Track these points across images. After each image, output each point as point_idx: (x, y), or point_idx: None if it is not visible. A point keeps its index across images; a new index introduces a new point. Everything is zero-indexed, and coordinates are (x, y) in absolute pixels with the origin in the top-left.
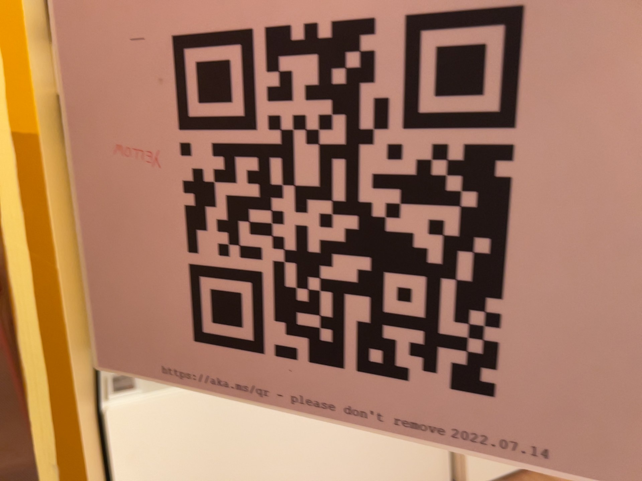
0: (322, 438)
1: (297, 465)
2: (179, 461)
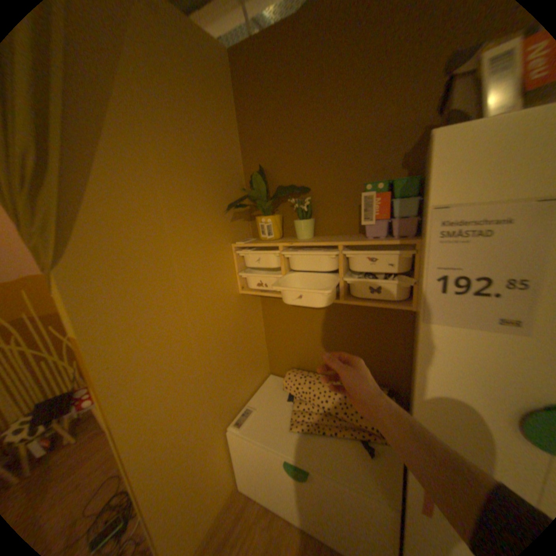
0: (308, 498)
1: (296, 498)
2: (249, 461)
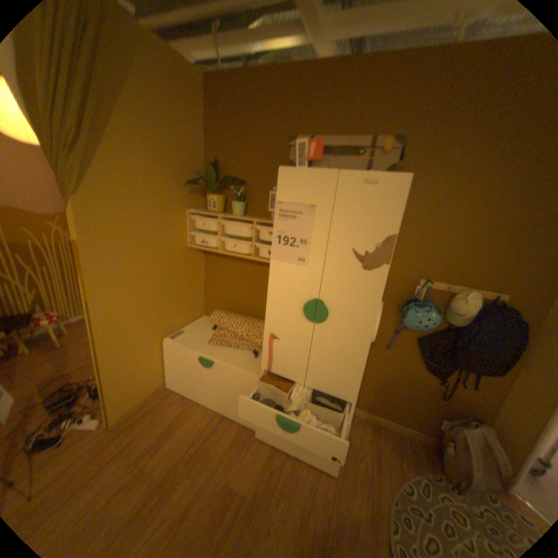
0: (212, 382)
1: (204, 384)
2: (177, 361)
